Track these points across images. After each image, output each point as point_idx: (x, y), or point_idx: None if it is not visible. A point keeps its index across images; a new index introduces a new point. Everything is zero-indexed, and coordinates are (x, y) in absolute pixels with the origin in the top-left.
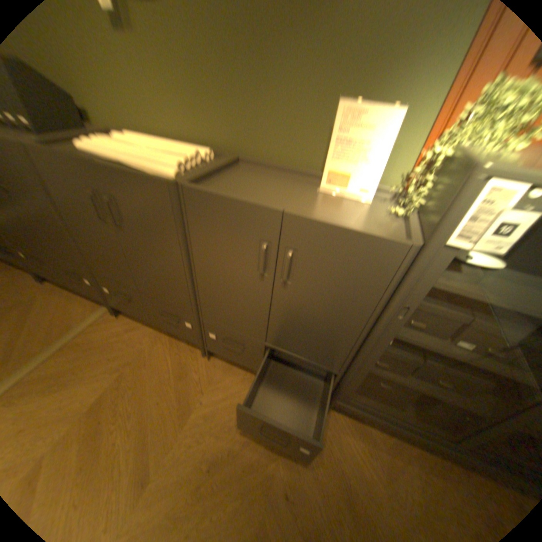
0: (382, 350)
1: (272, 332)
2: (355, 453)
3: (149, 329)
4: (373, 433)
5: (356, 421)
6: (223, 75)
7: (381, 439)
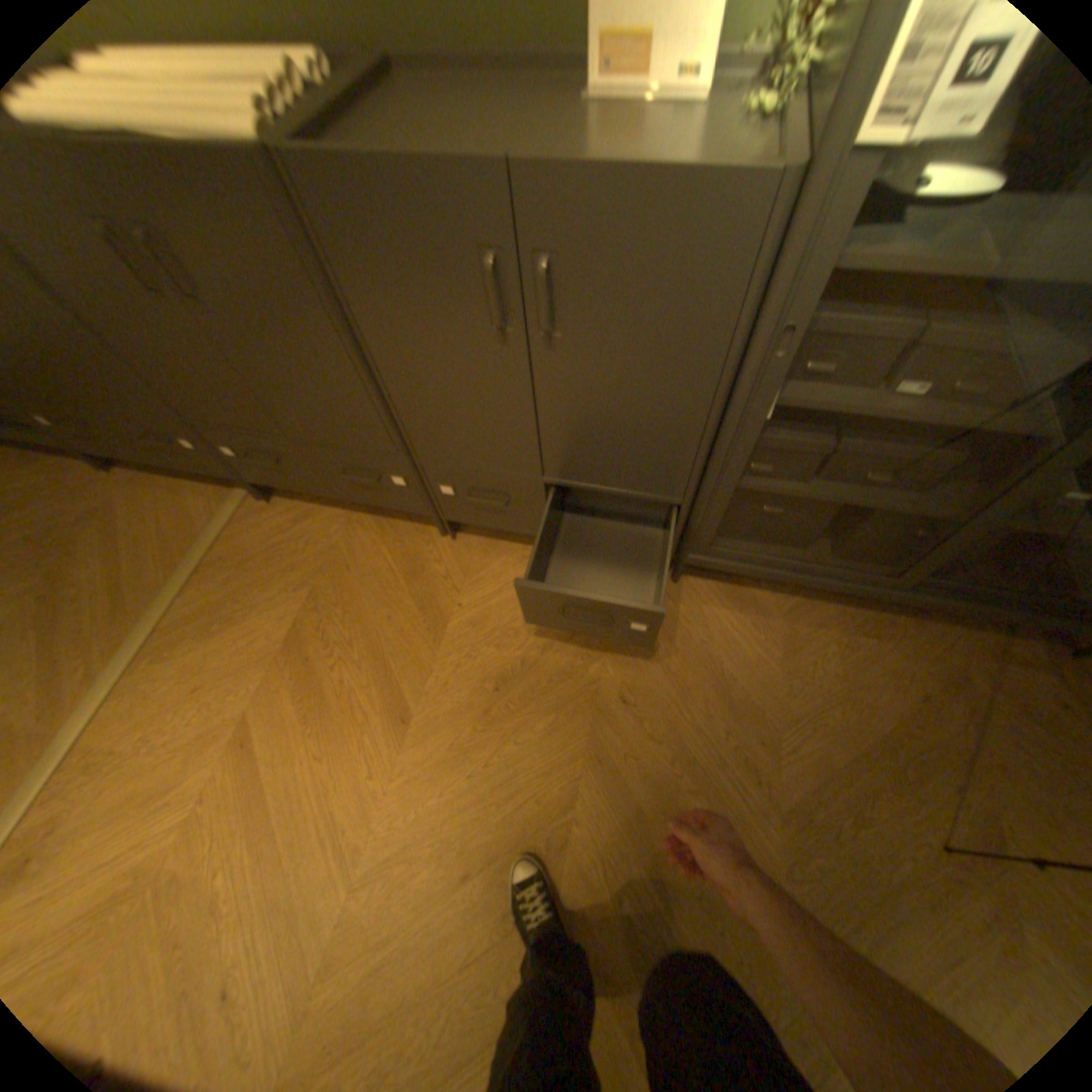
0: (755, 434)
1: (551, 455)
2: (729, 629)
3: (336, 512)
4: (758, 597)
5: (728, 585)
6: None
7: (774, 603)
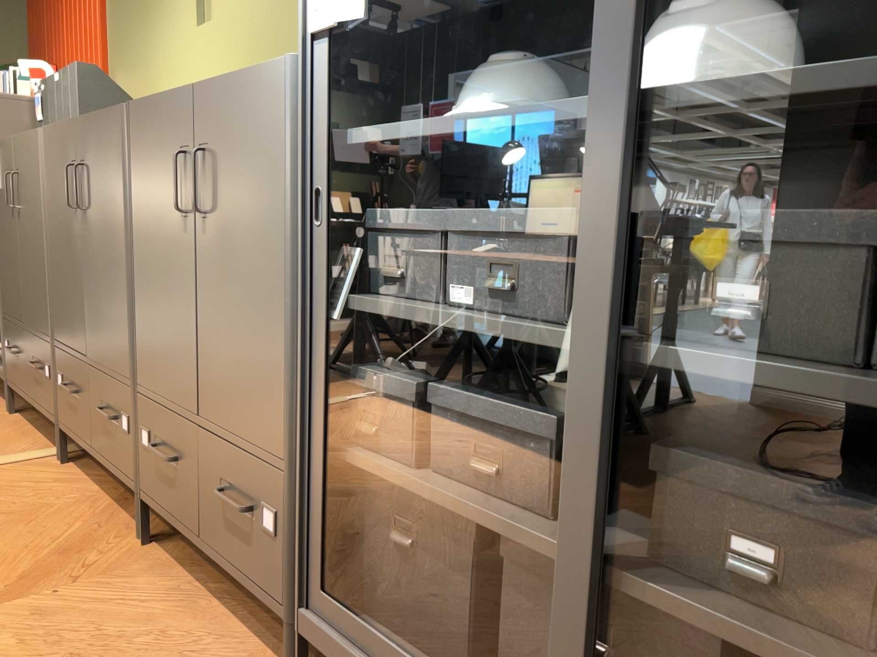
0: (324, 337)
1: (203, 374)
2: None
3: (93, 488)
4: None
5: None
6: (278, 34)
7: None
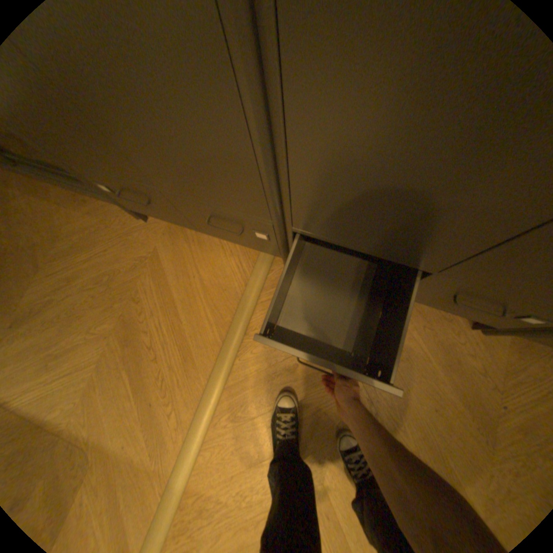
0: None
1: None
2: None
3: None
4: None
5: None
6: None
7: None
